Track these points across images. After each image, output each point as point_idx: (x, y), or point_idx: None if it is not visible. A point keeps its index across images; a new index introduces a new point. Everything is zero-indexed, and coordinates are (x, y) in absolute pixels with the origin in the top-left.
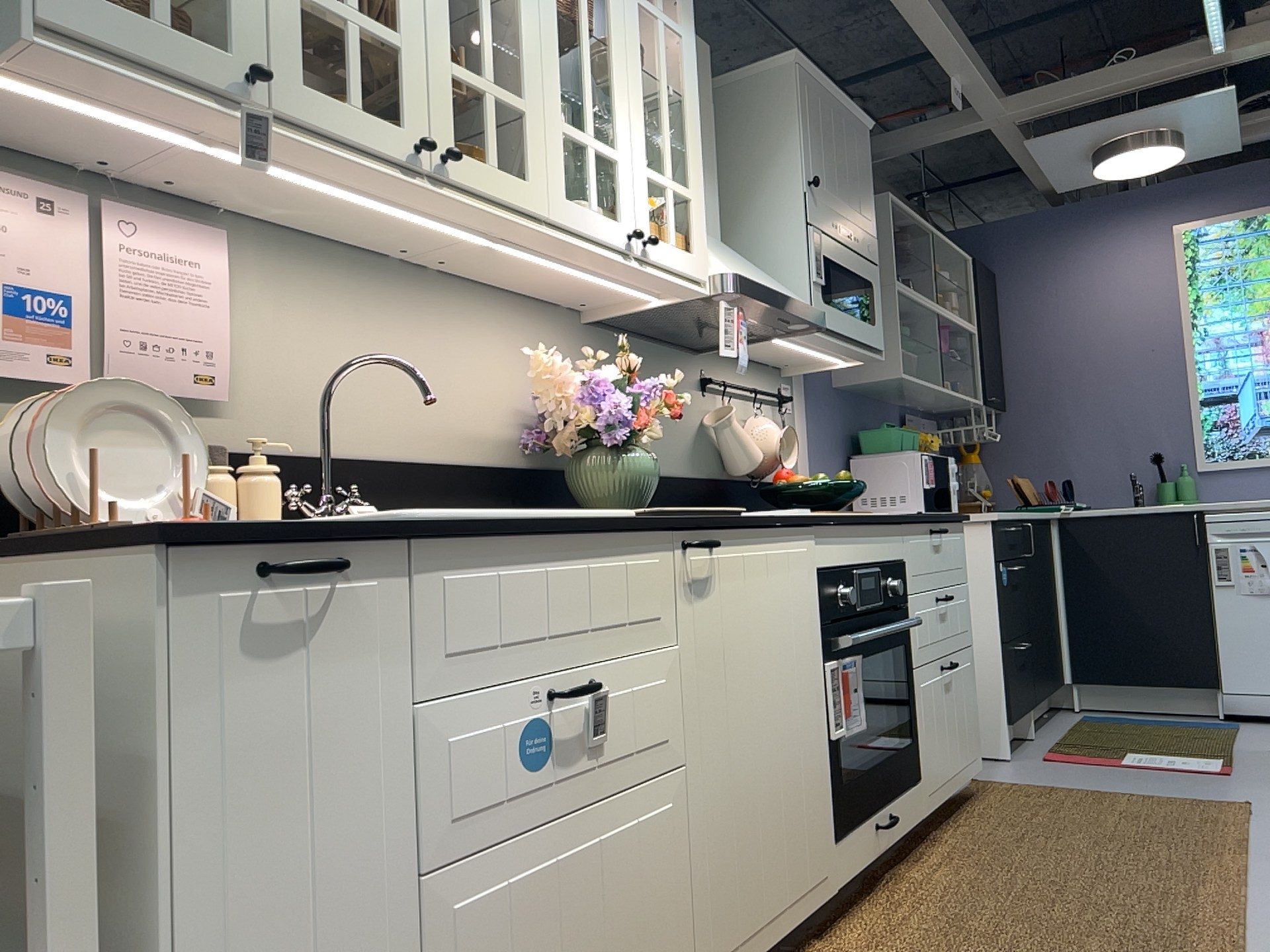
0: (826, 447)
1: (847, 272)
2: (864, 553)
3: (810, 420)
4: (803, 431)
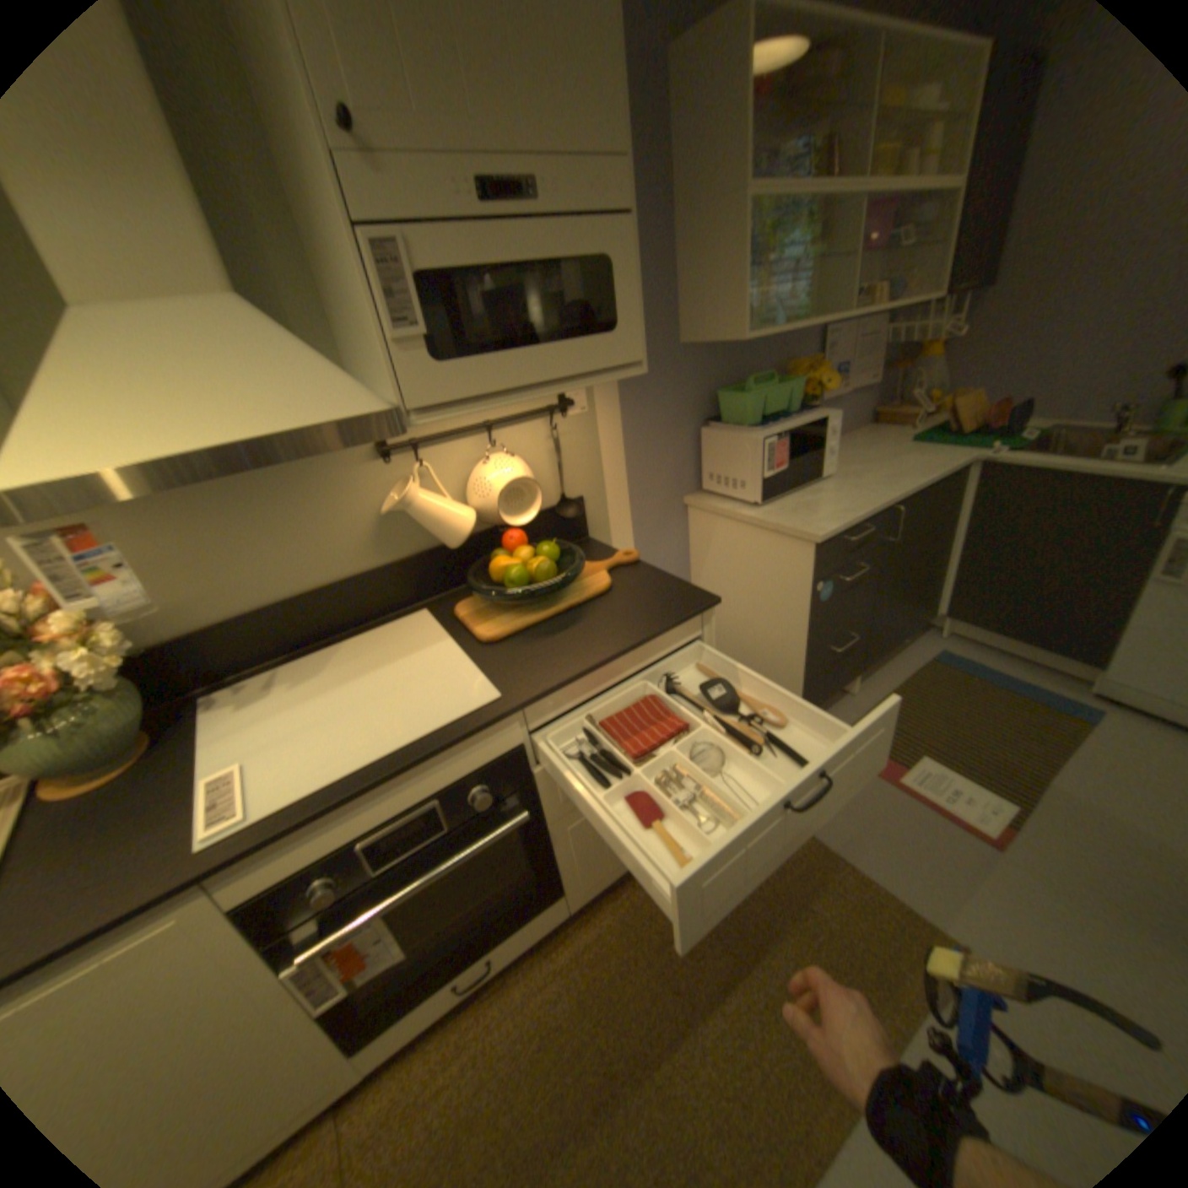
0: (654, 428)
1: (520, 264)
2: (380, 812)
3: (620, 407)
4: (605, 427)
